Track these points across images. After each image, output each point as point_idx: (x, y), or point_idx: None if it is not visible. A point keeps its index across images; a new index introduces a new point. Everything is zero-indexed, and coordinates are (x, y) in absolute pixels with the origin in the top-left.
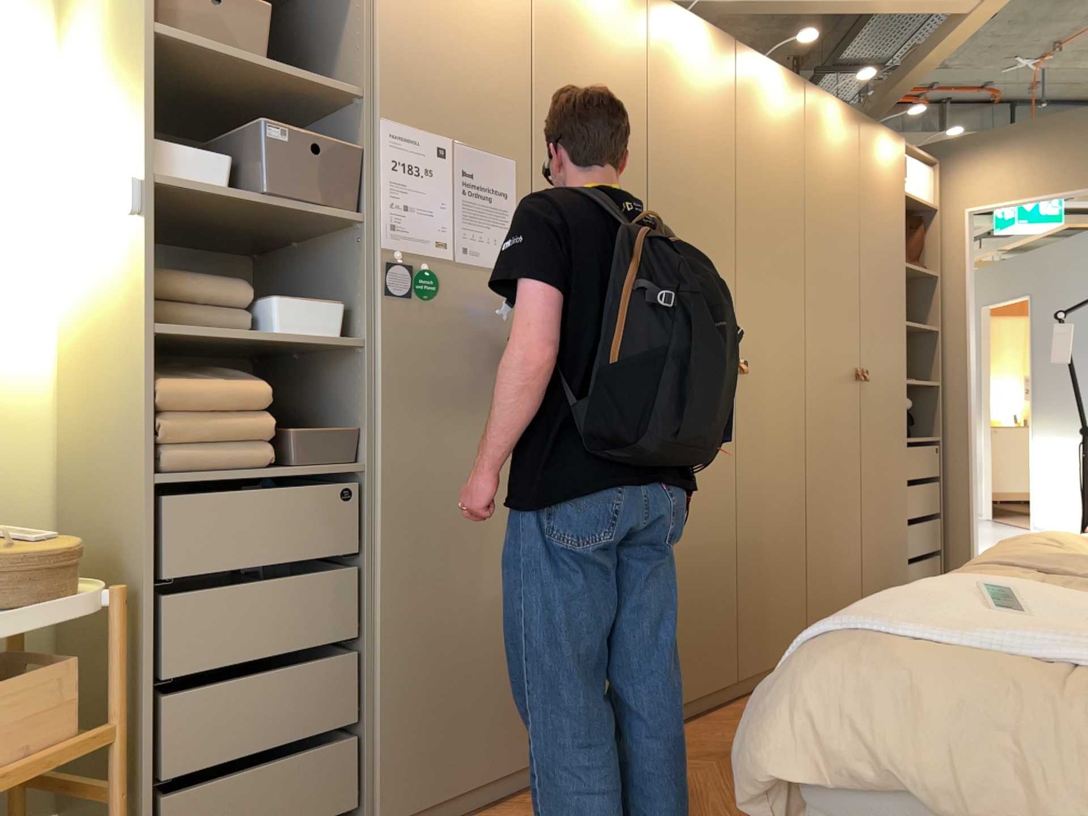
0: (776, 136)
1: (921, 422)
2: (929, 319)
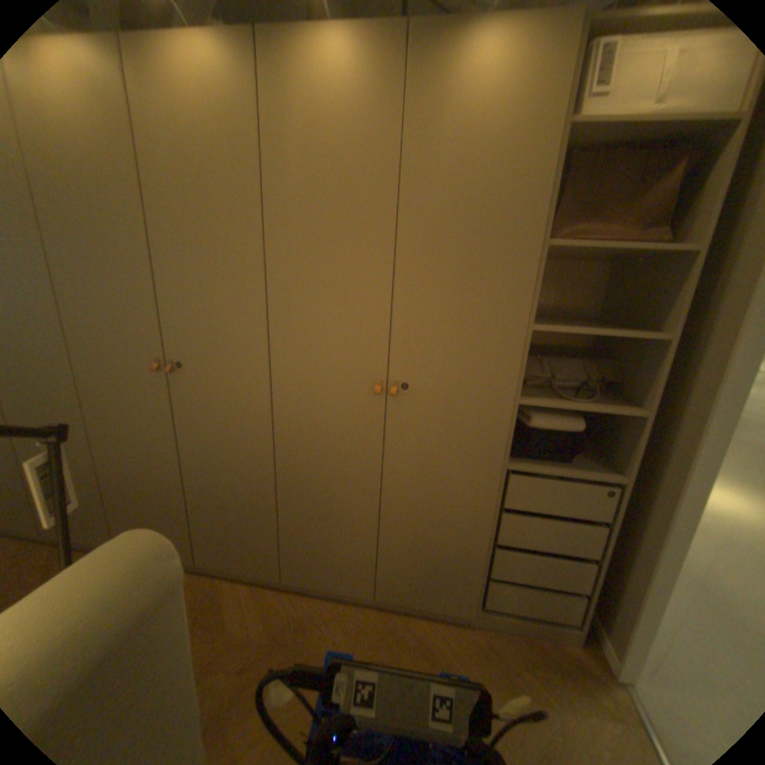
0: (196, 131)
1: (625, 454)
2: (674, 320)
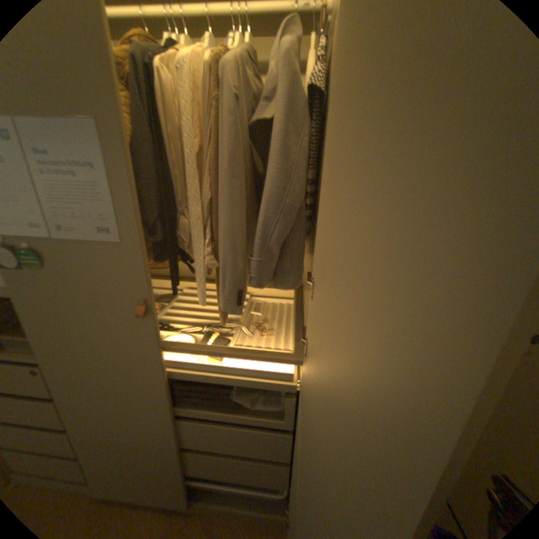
0: None
1: None
2: None
